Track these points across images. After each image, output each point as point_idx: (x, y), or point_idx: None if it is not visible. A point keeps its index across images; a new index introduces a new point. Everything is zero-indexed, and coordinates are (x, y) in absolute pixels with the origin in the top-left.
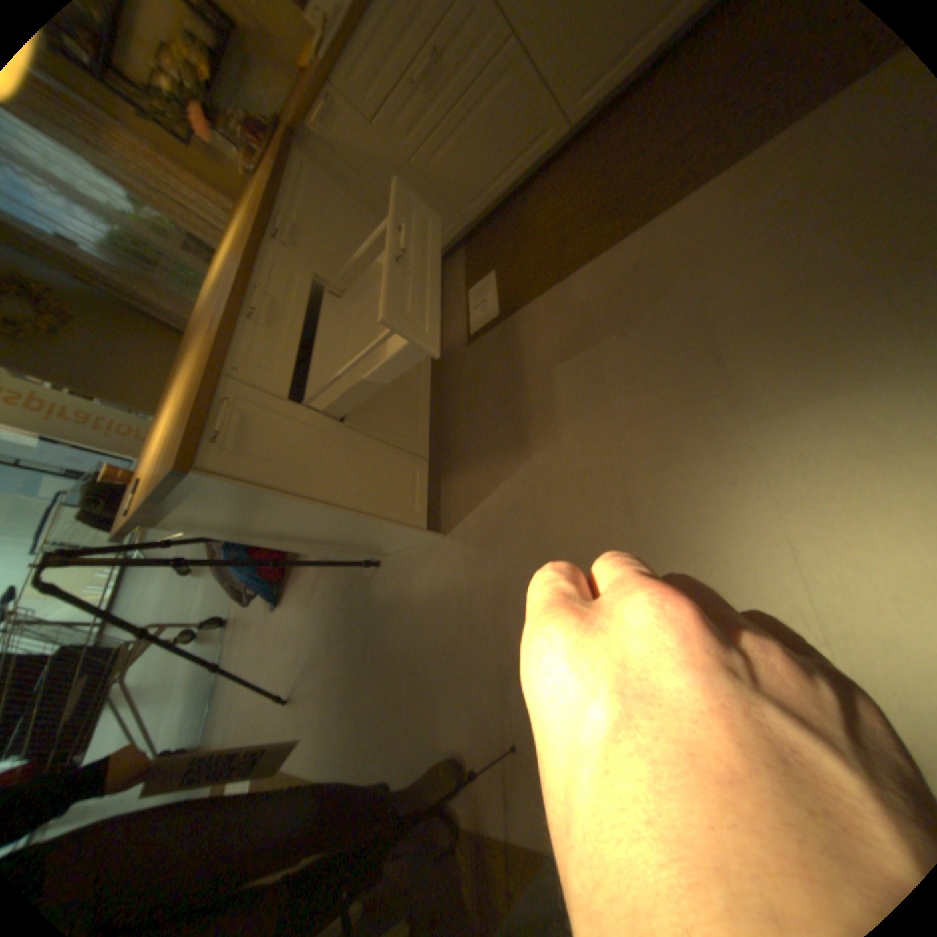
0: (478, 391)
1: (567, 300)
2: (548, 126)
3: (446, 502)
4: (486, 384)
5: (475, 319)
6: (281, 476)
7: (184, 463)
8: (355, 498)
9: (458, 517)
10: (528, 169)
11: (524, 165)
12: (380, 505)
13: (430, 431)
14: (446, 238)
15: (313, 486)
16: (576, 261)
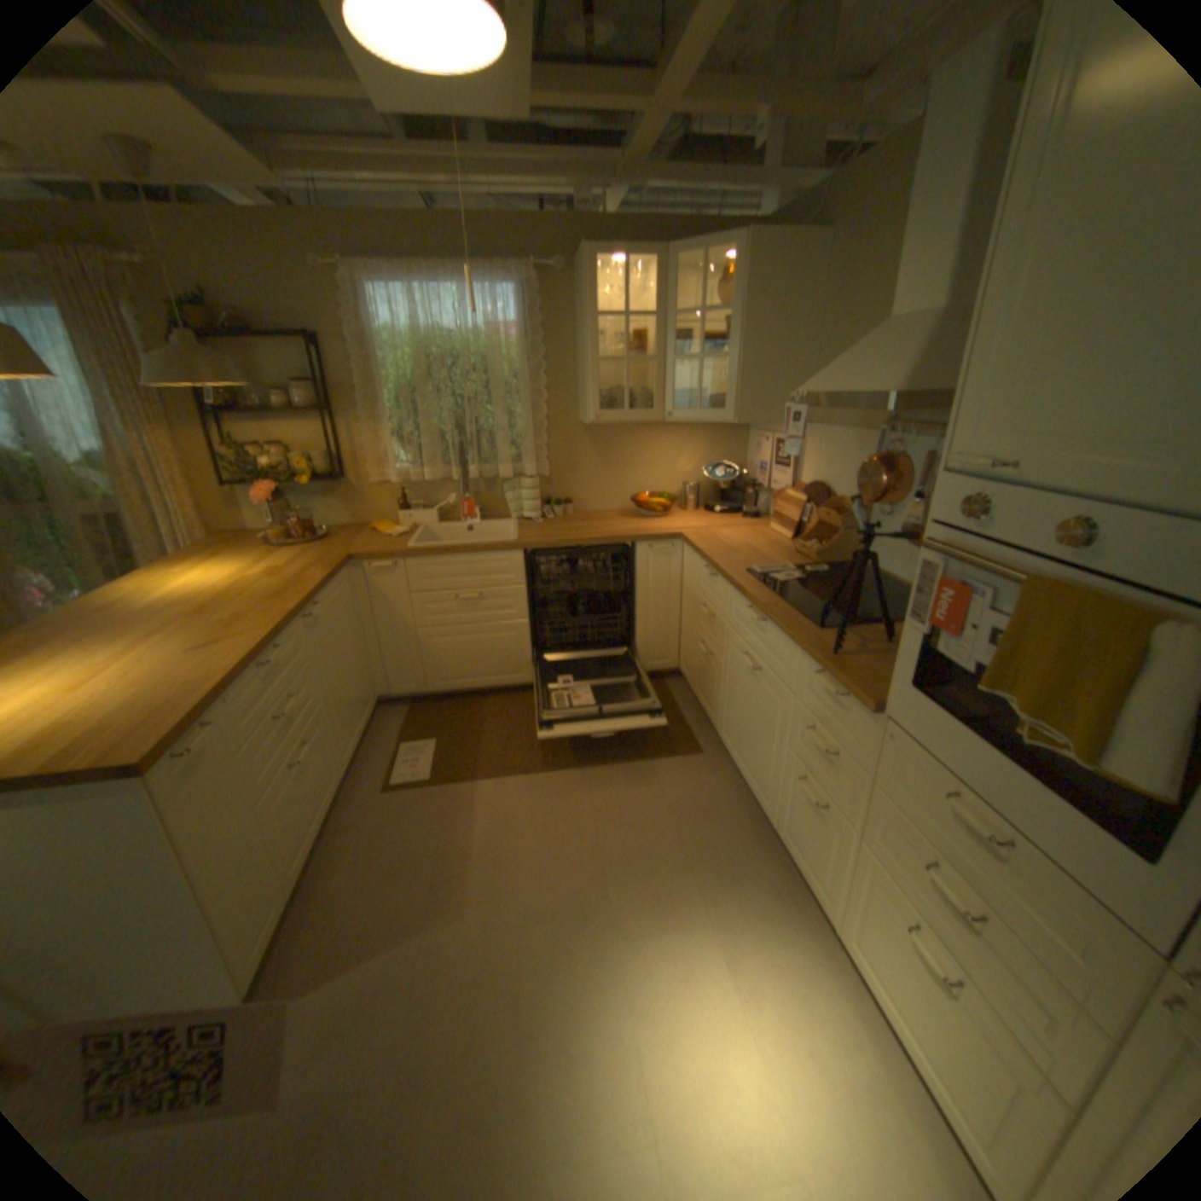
0: (375, 845)
1: (496, 796)
2: (519, 672)
3: (272, 972)
4: (388, 840)
5: (397, 773)
6: (185, 833)
7: (145, 764)
8: (215, 905)
9: (286, 997)
10: (492, 687)
11: (491, 683)
12: (226, 931)
13: (301, 868)
14: (399, 691)
15: (197, 863)
16: (511, 770)
